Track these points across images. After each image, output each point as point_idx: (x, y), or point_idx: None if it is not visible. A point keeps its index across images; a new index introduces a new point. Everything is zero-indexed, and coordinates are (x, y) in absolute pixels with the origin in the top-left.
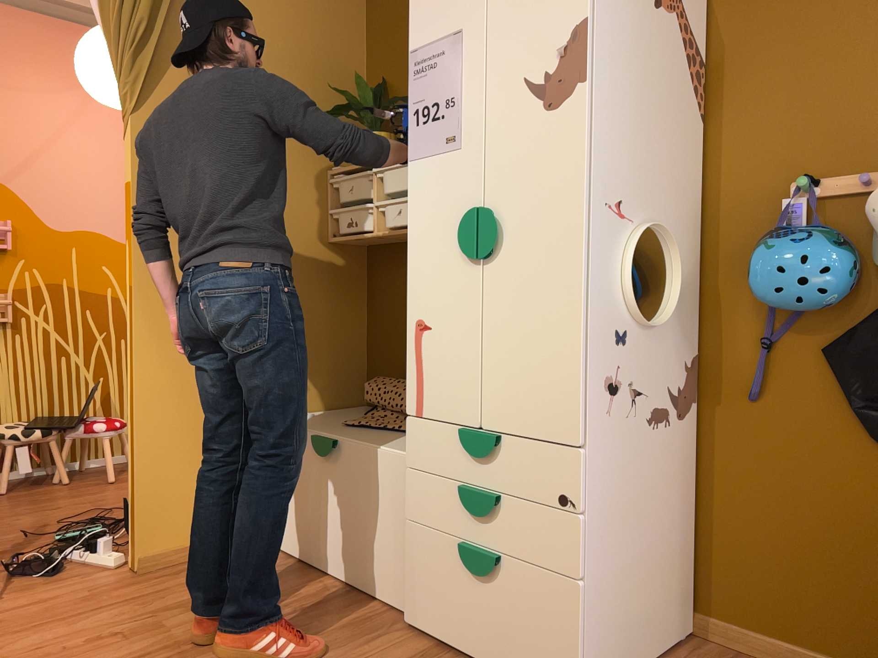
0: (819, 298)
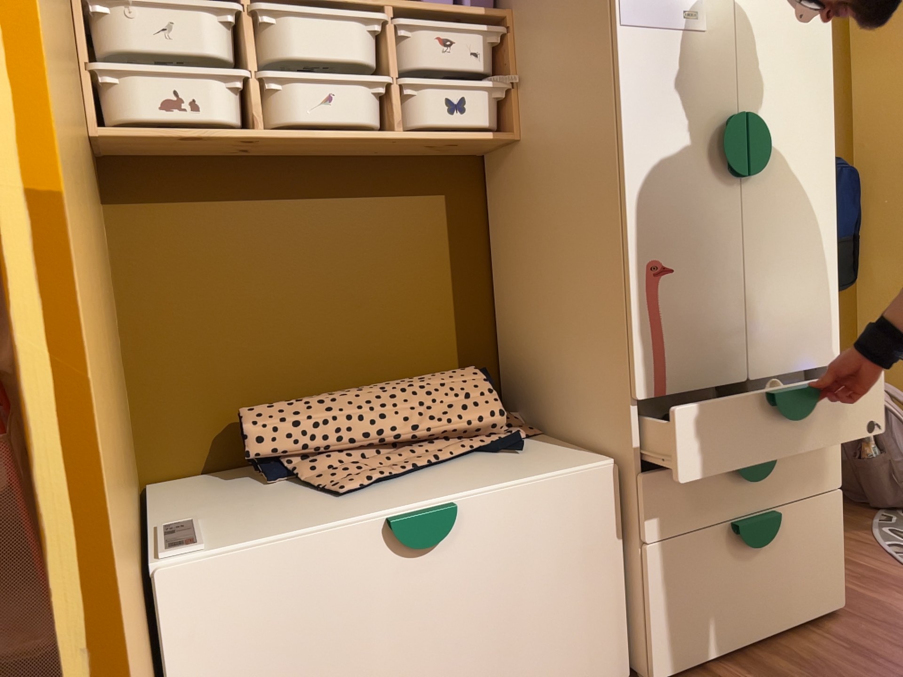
0: None
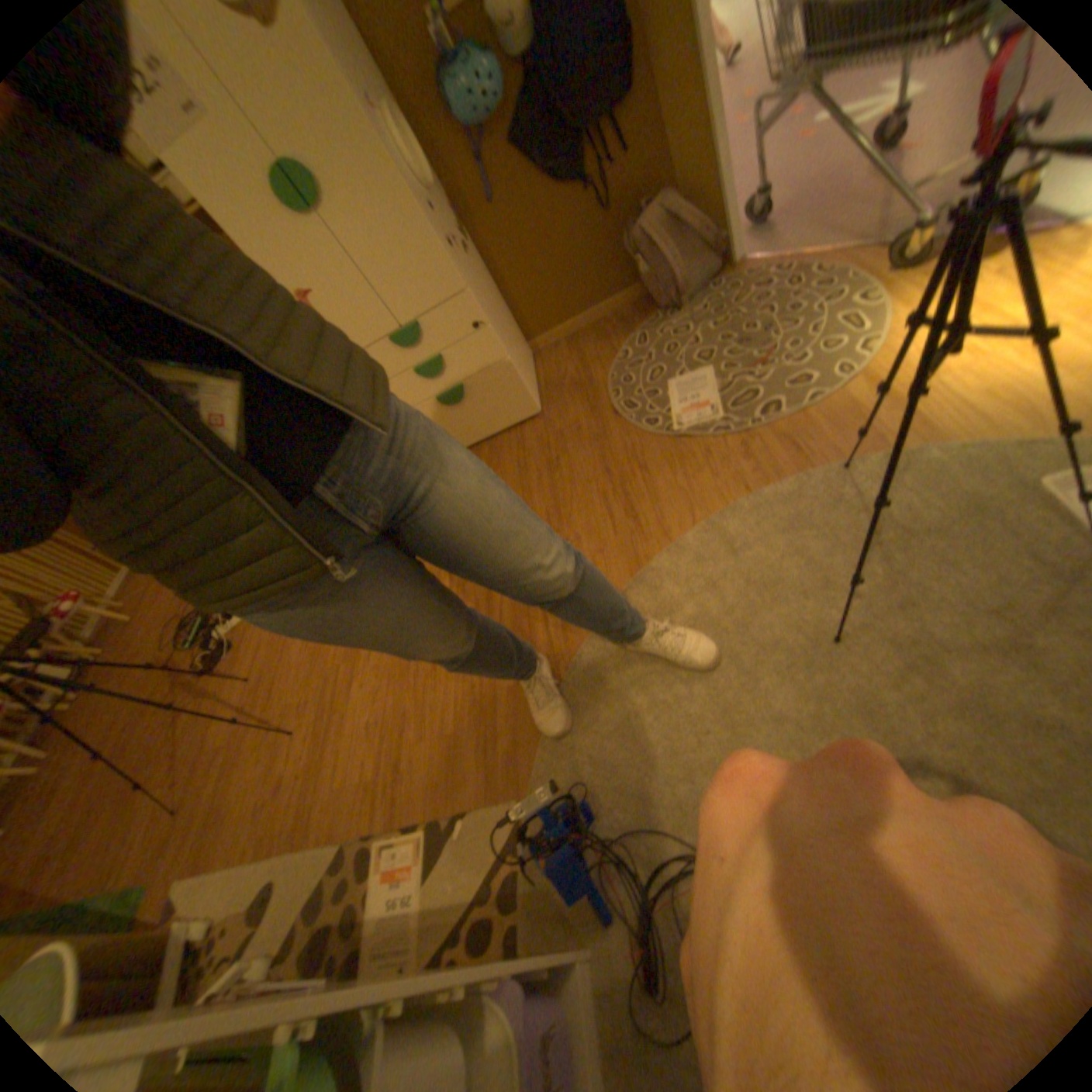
0: (495, 100)
